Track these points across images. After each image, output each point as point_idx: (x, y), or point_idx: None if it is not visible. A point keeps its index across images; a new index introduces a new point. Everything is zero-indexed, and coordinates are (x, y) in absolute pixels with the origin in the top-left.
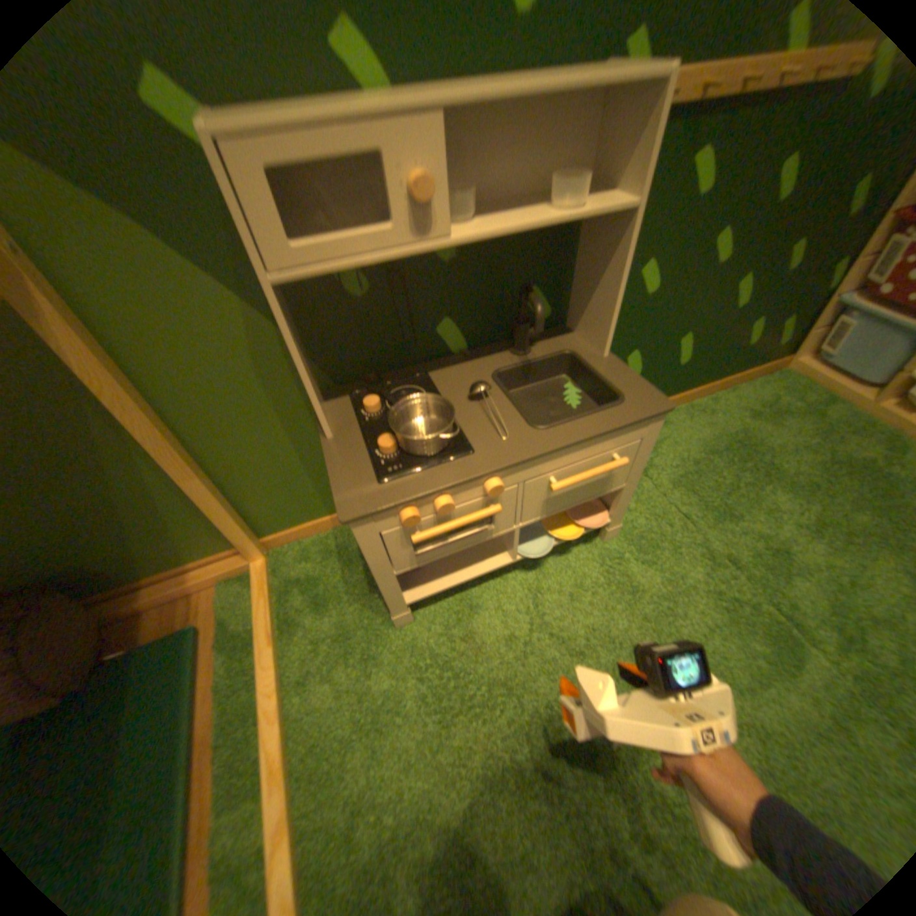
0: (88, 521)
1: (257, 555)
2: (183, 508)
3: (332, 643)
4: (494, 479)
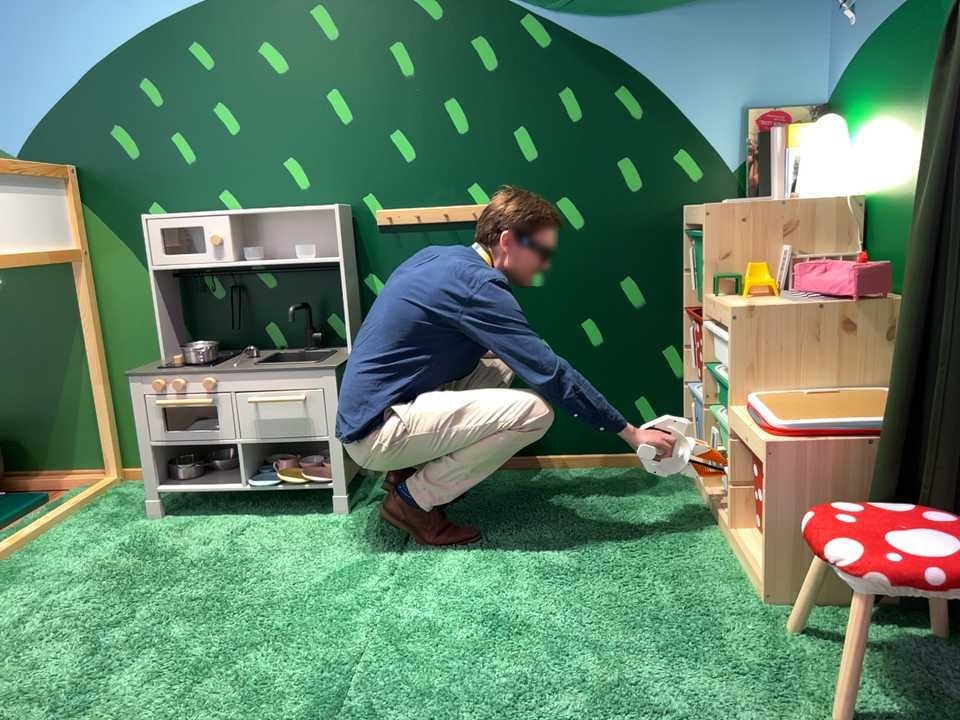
0: (43, 404)
1: (113, 471)
2: (90, 415)
3: (105, 517)
4: (209, 378)
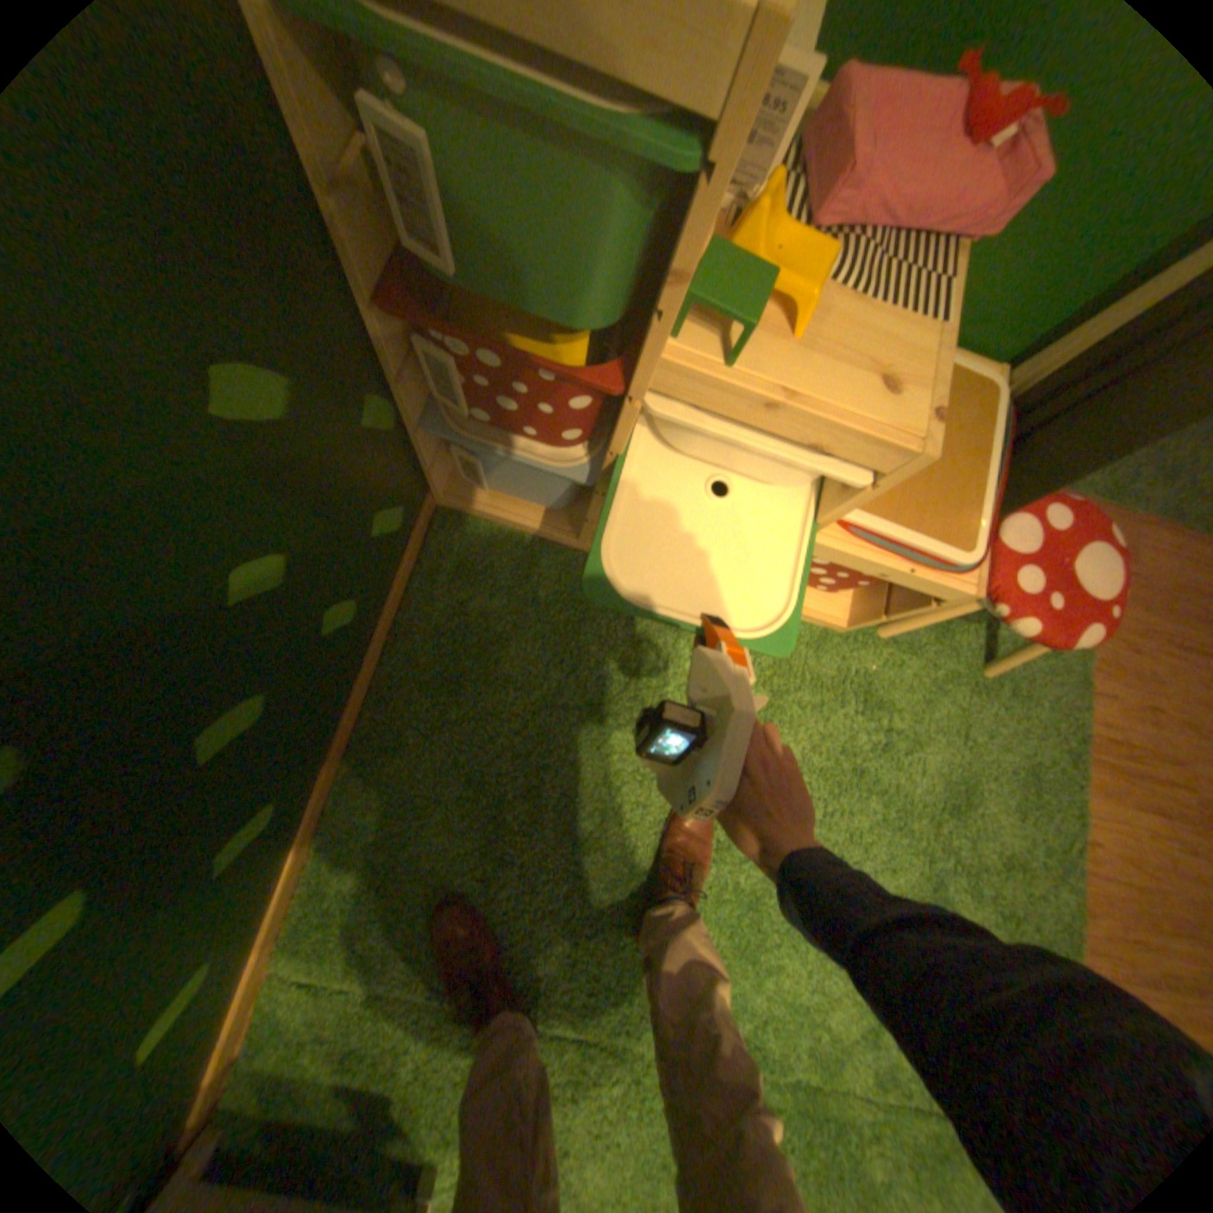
0: None
1: None
2: None
3: None
4: None
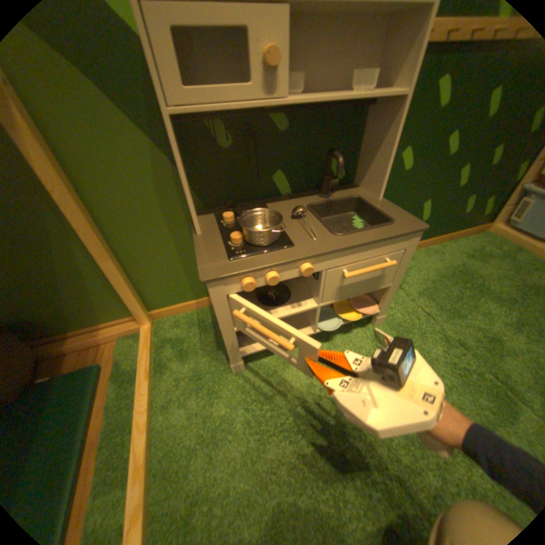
0: (39, 286)
1: (146, 321)
2: (101, 283)
3: (189, 381)
4: (307, 264)
